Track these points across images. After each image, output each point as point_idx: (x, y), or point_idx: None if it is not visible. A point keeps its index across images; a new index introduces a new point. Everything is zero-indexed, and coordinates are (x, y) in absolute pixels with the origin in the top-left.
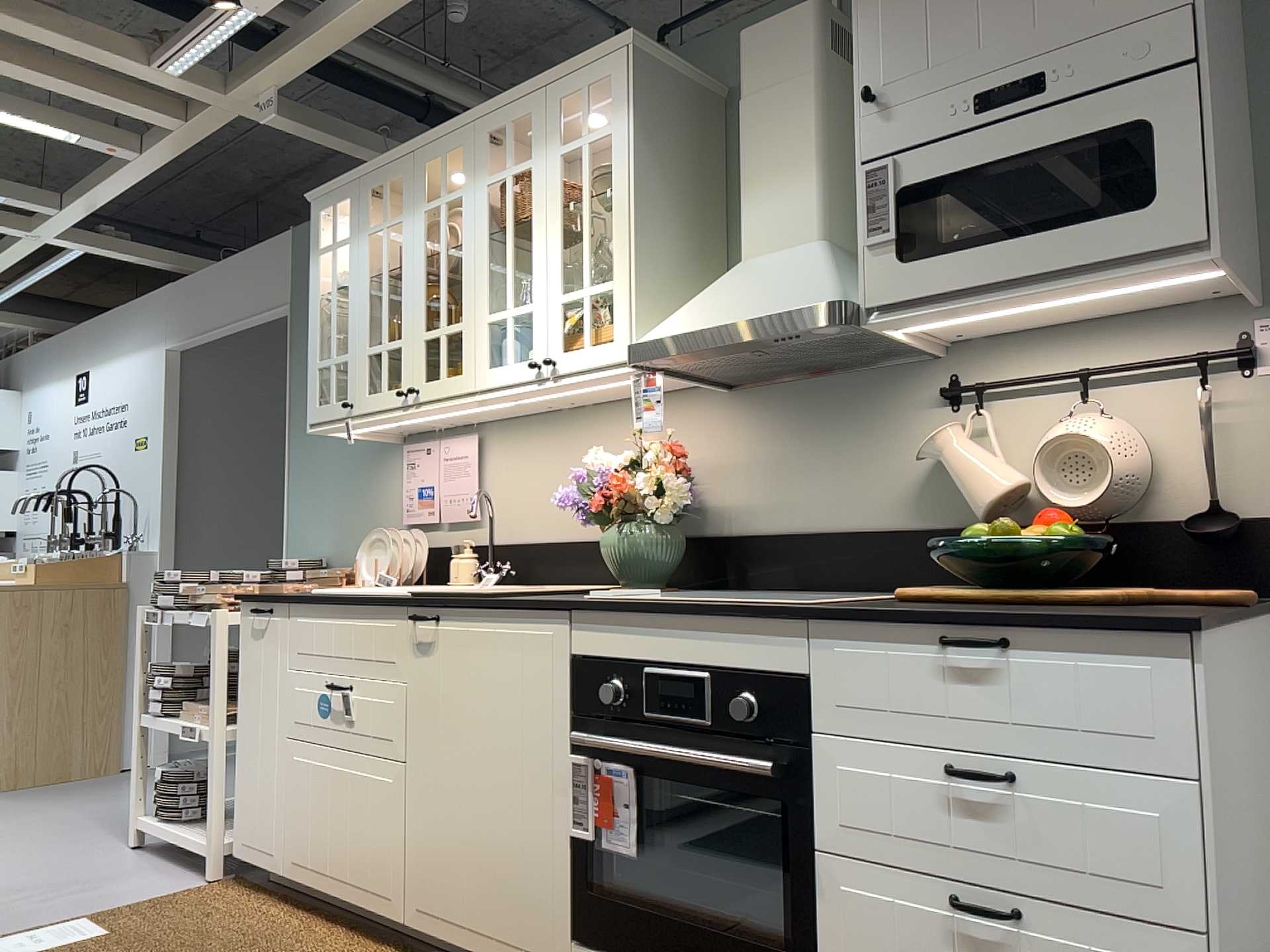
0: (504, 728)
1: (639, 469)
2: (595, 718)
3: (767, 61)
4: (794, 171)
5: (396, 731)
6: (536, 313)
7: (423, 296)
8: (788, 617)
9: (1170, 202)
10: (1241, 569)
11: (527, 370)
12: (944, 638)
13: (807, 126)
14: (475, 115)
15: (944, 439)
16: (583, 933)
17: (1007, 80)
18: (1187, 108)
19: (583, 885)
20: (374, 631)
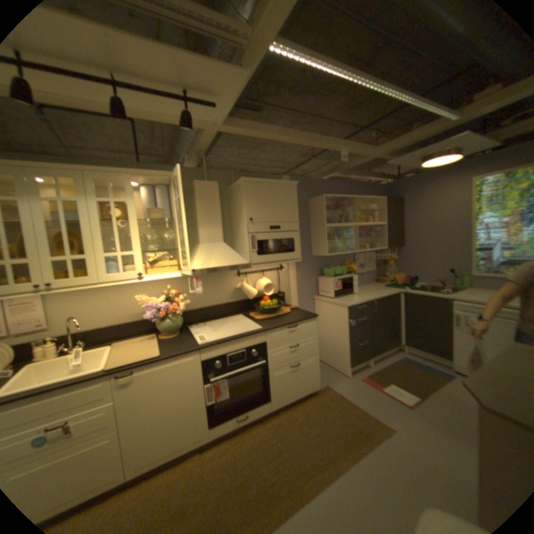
0: (175, 391)
1: (168, 300)
2: (210, 372)
3: (205, 191)
4: (215, 223)
5: (109, 421)
6: (136, 255)
7: (46, 240)
8: (262, 331)
9: (296, 252)
10: (281, 299)
11: (133, 275)
12: (288, 326)
13: (218, 213)
14: (83, 167)
15: (237, 282)
16: (212, 424)
17: (275, 225)
18: (298, 238)
19: (210, 413)
20: (84, 392)
